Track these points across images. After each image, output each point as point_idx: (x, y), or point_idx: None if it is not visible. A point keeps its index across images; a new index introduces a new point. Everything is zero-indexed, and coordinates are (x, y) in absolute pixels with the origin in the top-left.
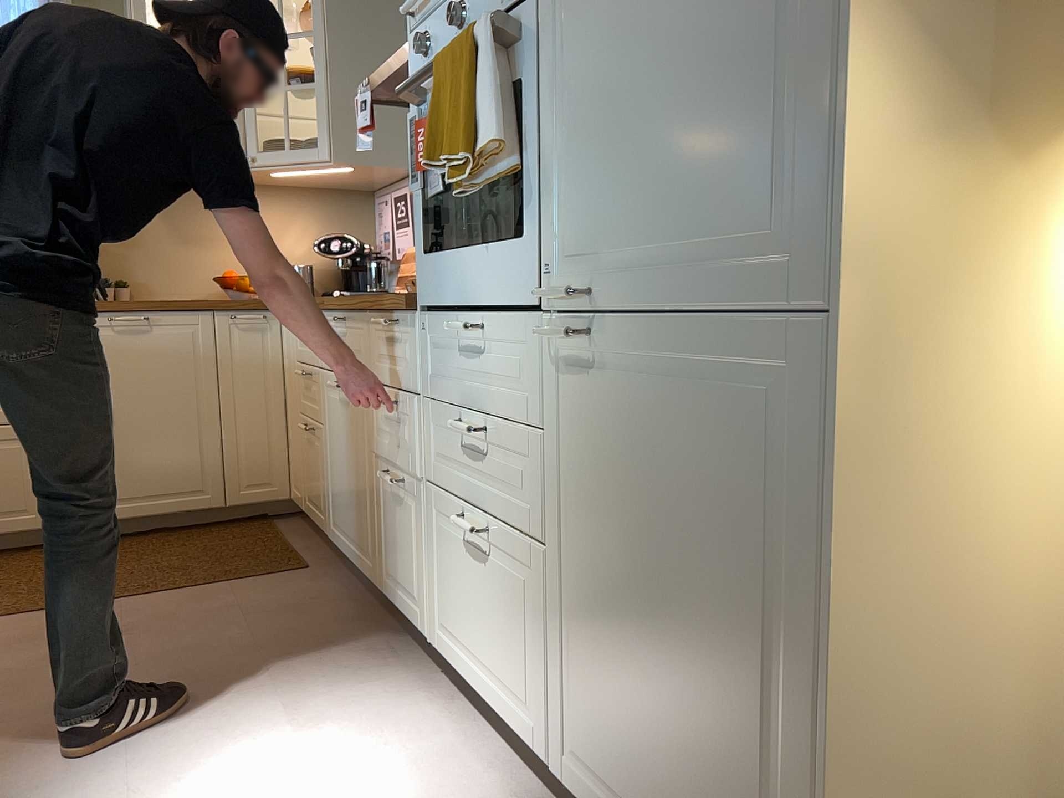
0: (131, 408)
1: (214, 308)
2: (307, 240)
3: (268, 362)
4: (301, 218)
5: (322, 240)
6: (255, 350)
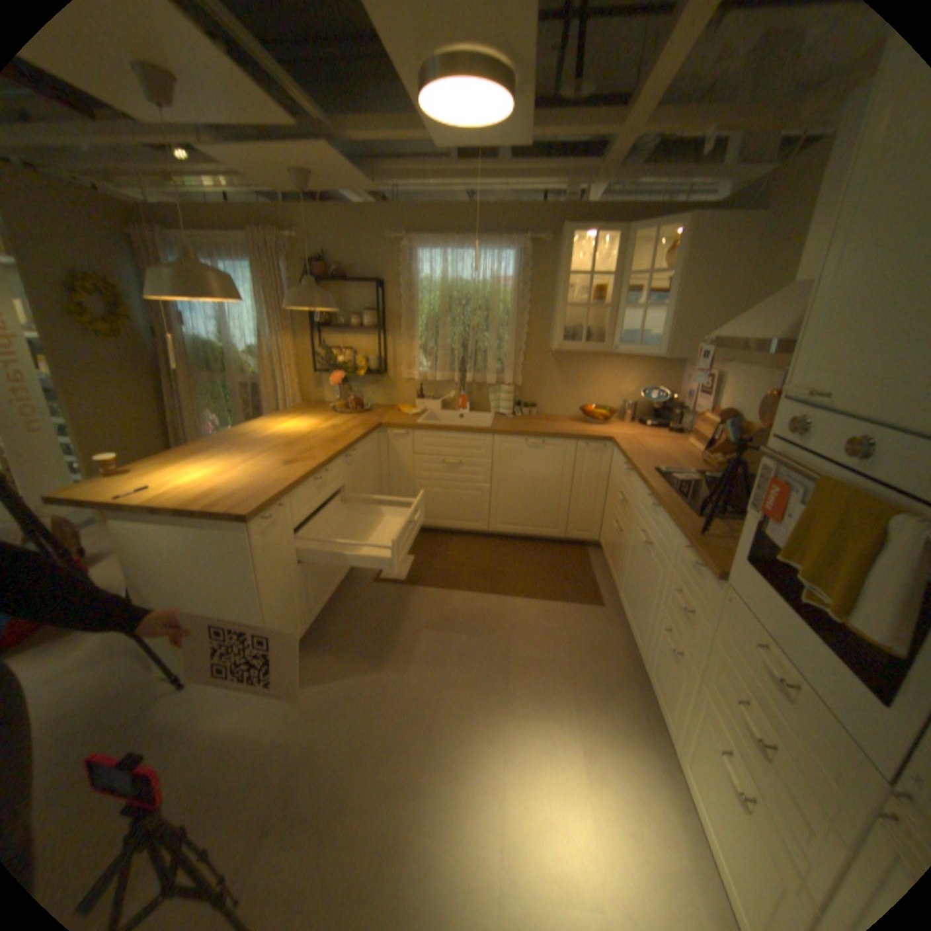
0: (528, 485)
1: (577, 440)
2: (636, 385)
3: (601, 471)
4: (635, 372)
5: (646, 390)
6: (595, 464)
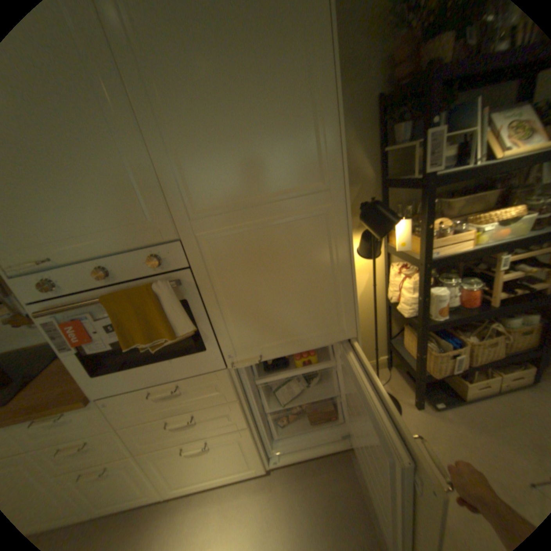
0: None
1: None
2: None
3: None
4: None
5: None
6: None
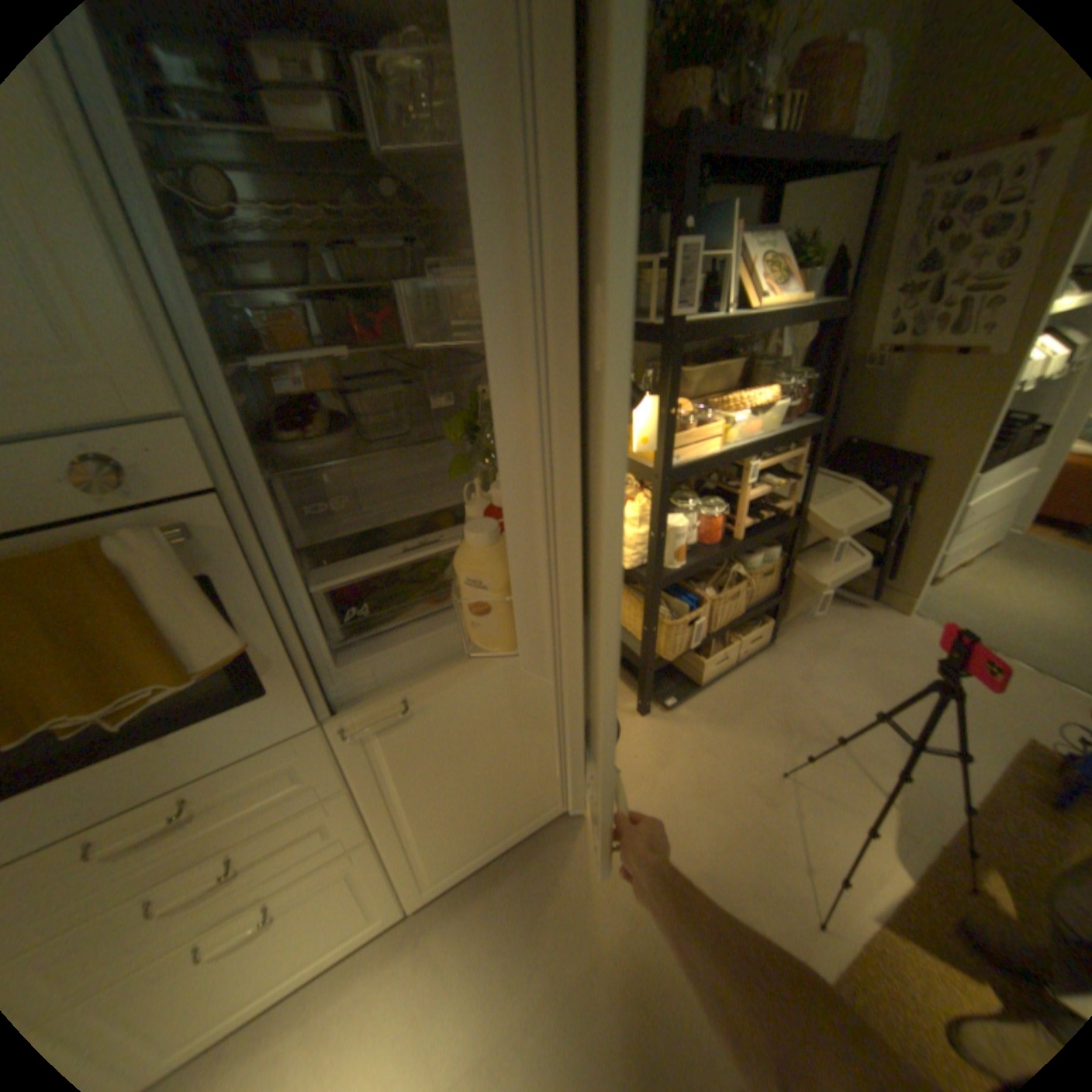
0: None
1: None
2: None
3: None
4: None
5: None
6: None
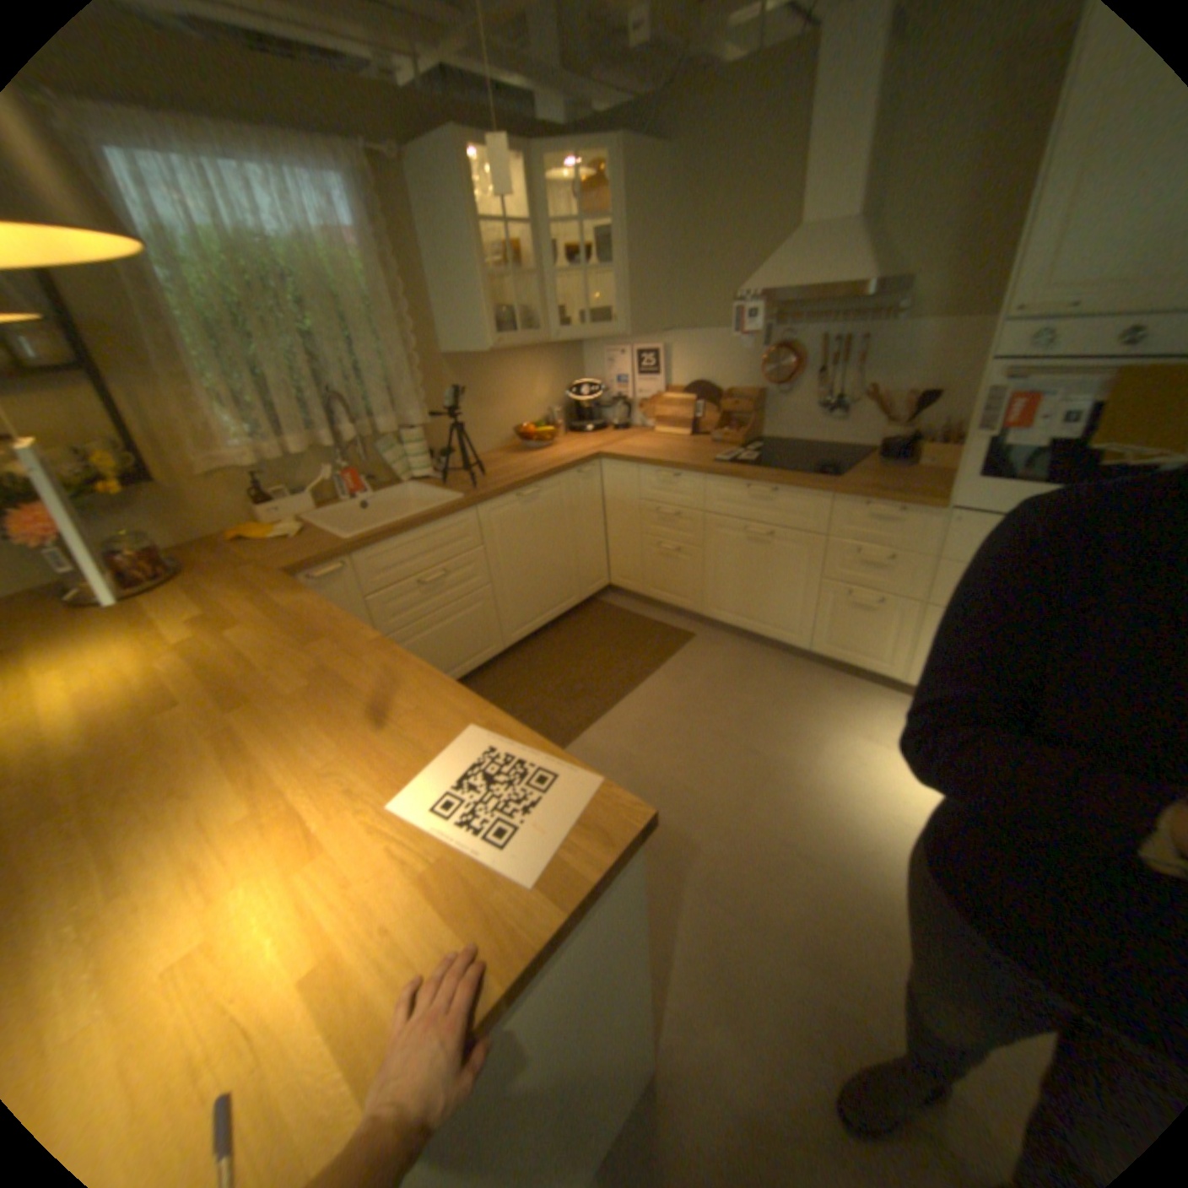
0: (532, 557)
1: (568, 470)
2: (546, 386)
3: (594, 500)
4: (540, 369)
5: (569, 388)
6: (587, 494)
